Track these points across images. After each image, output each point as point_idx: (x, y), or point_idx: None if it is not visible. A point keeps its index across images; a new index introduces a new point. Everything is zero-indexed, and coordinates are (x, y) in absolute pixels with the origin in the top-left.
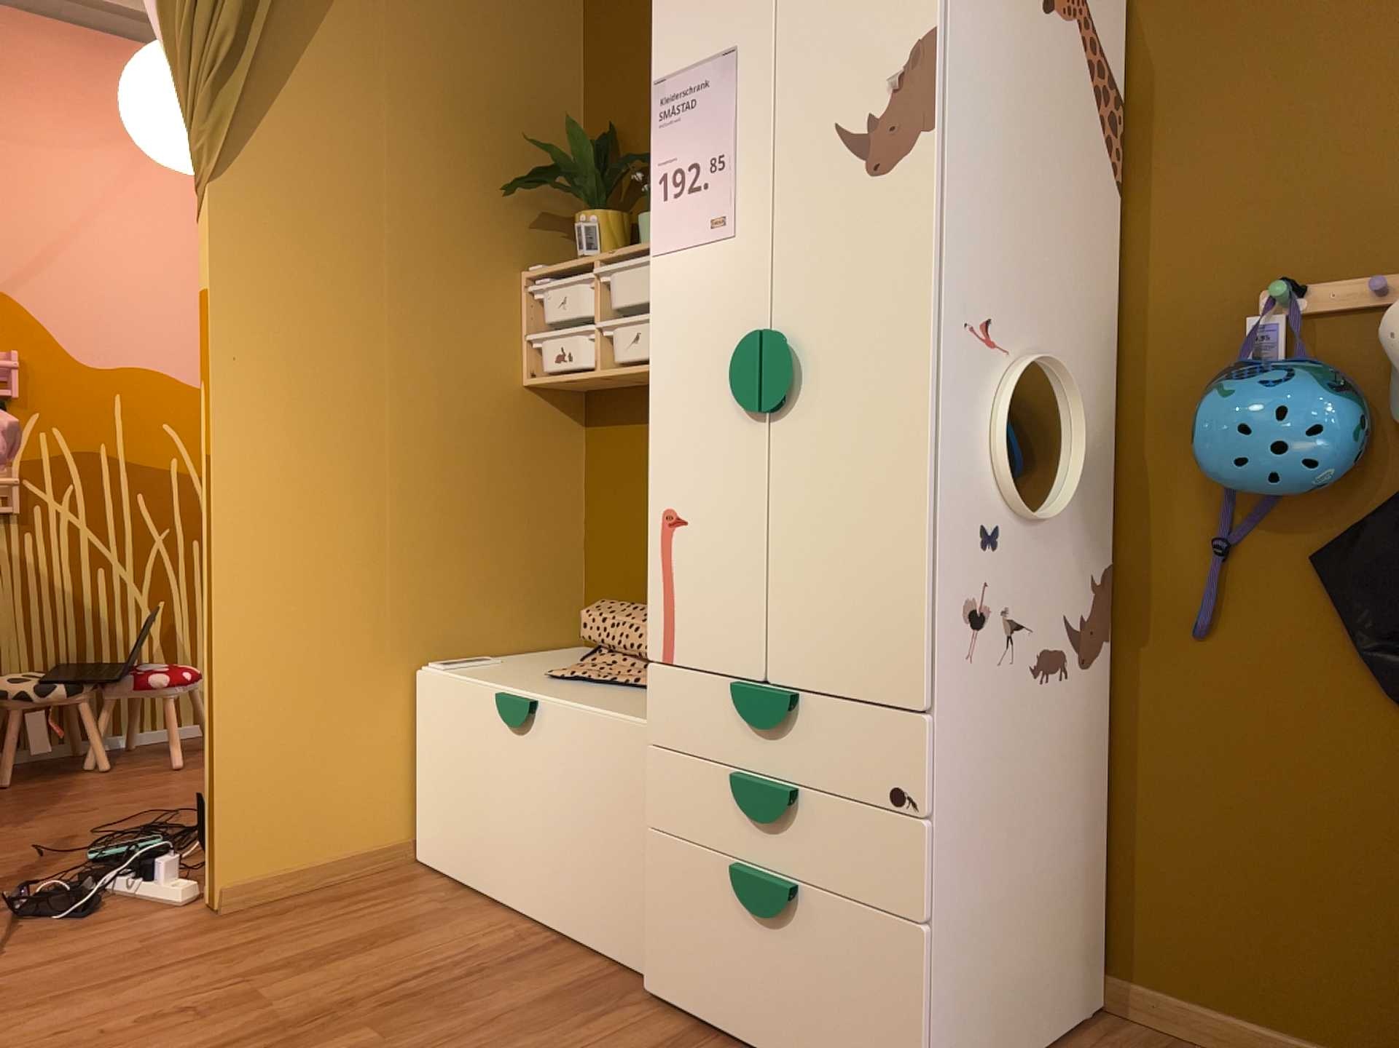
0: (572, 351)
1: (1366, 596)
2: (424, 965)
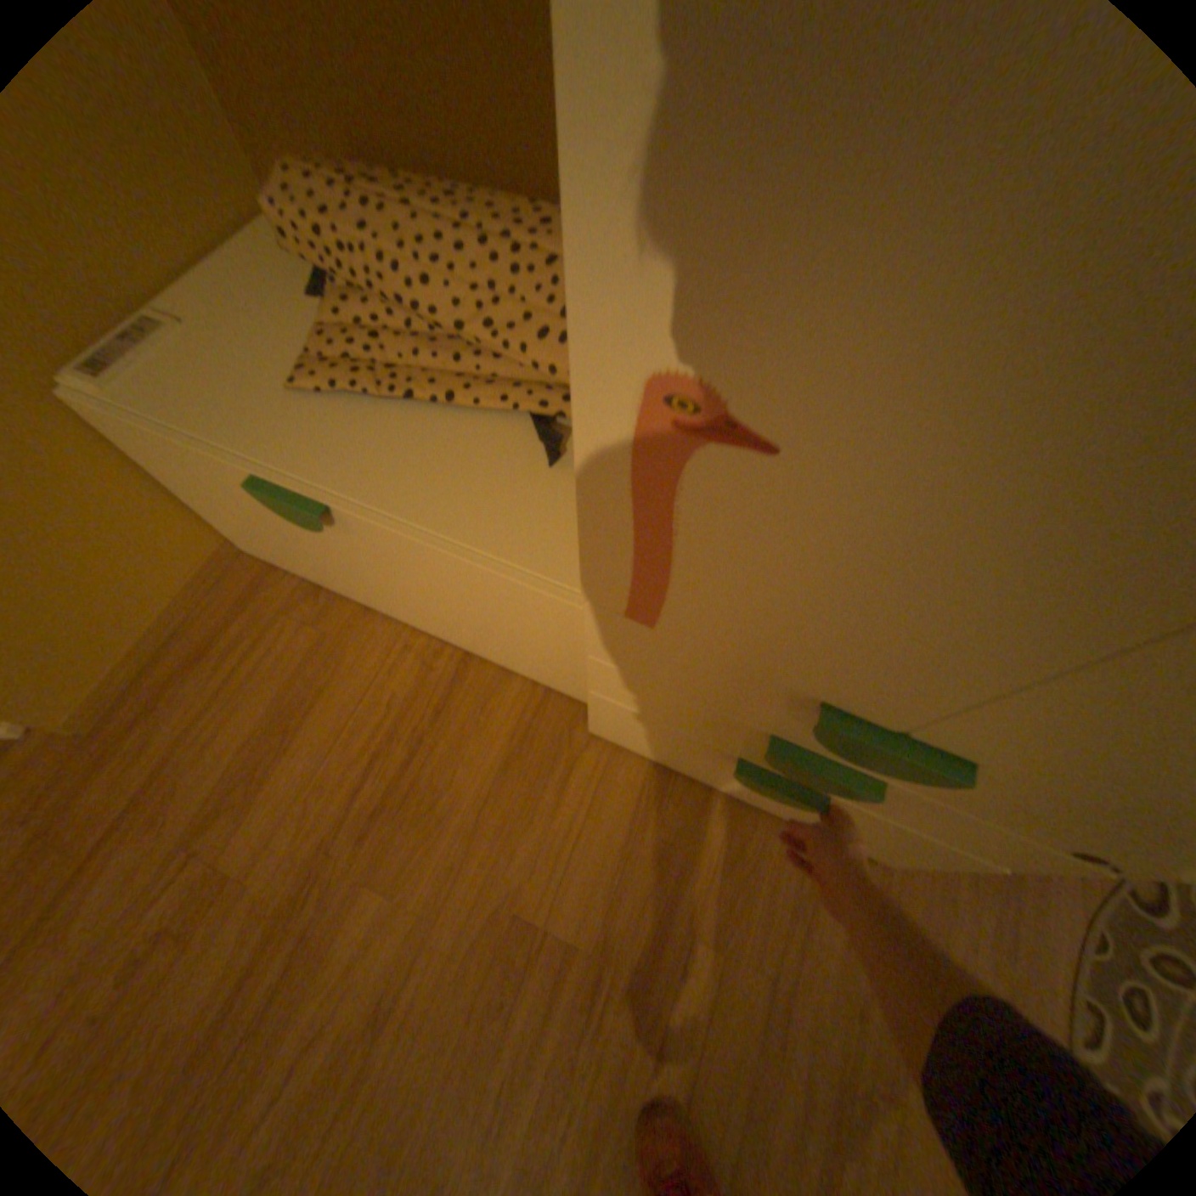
0: None
1: None
2: (362, 750)
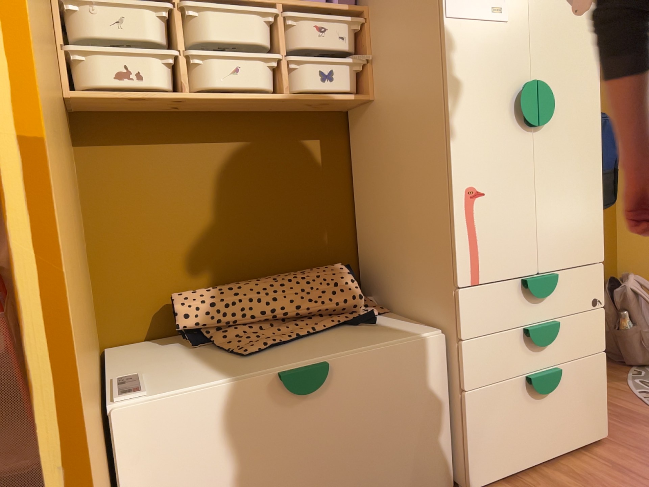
0: (141, 73)
1: None
2: None
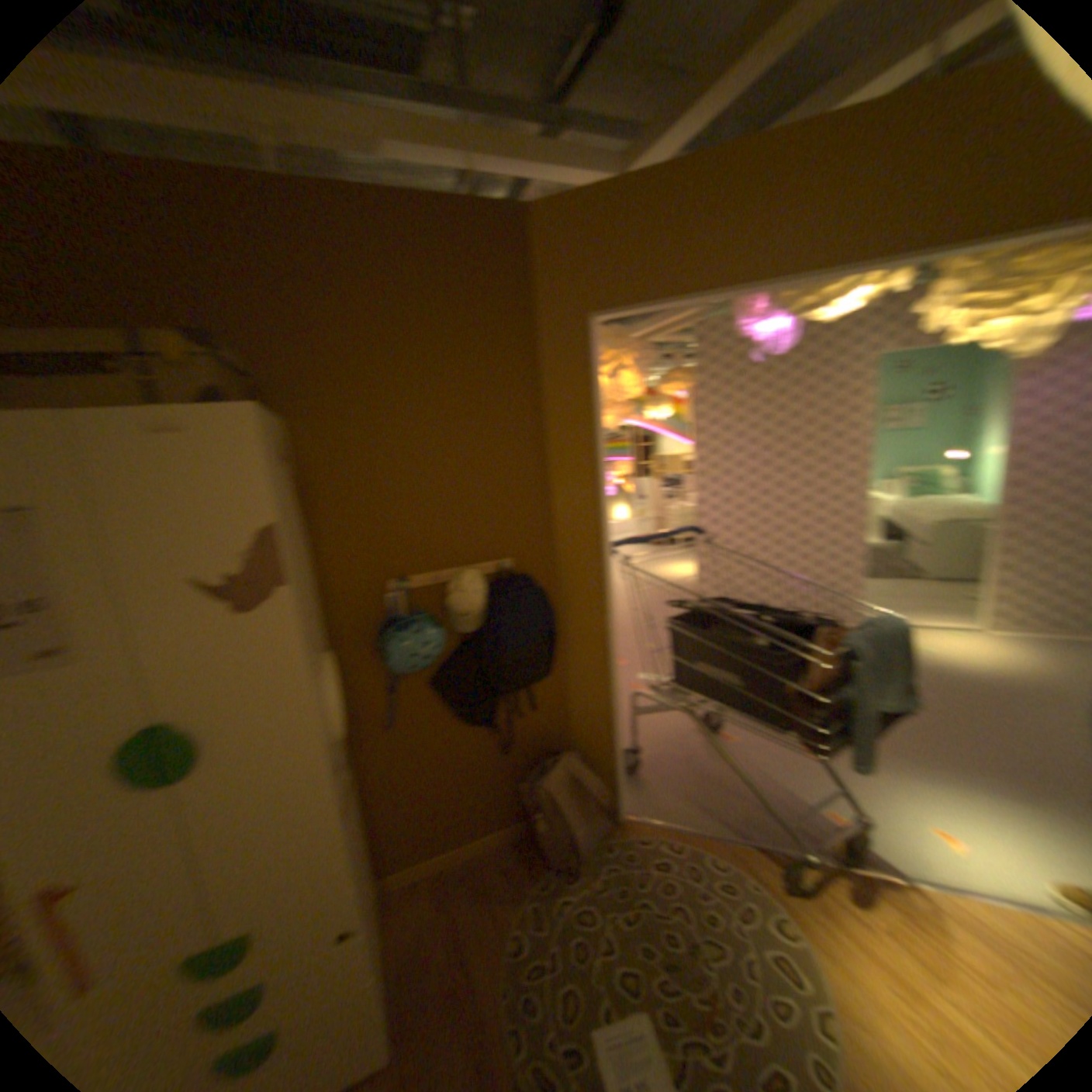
0: None
1: (448, 694)
2: None
